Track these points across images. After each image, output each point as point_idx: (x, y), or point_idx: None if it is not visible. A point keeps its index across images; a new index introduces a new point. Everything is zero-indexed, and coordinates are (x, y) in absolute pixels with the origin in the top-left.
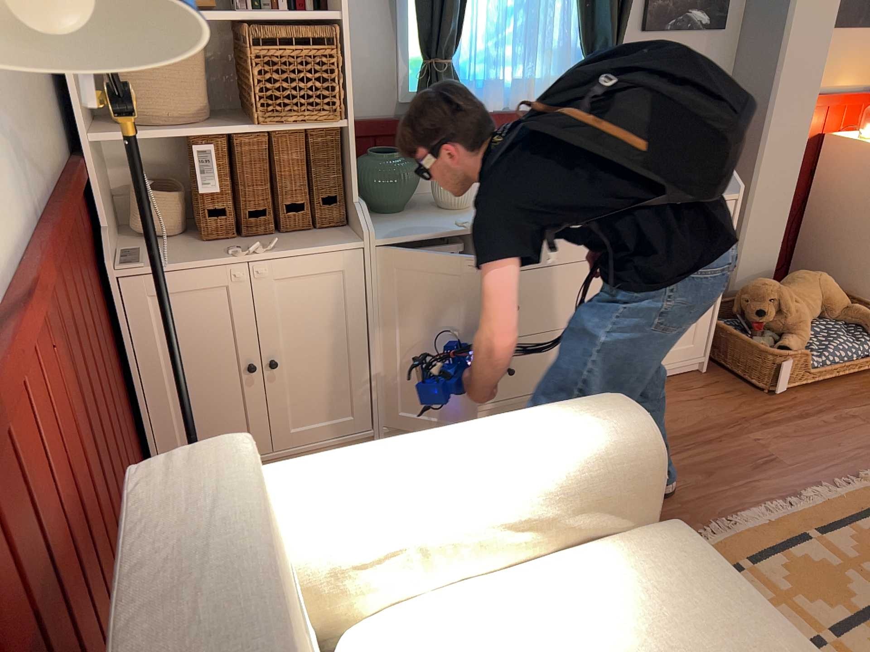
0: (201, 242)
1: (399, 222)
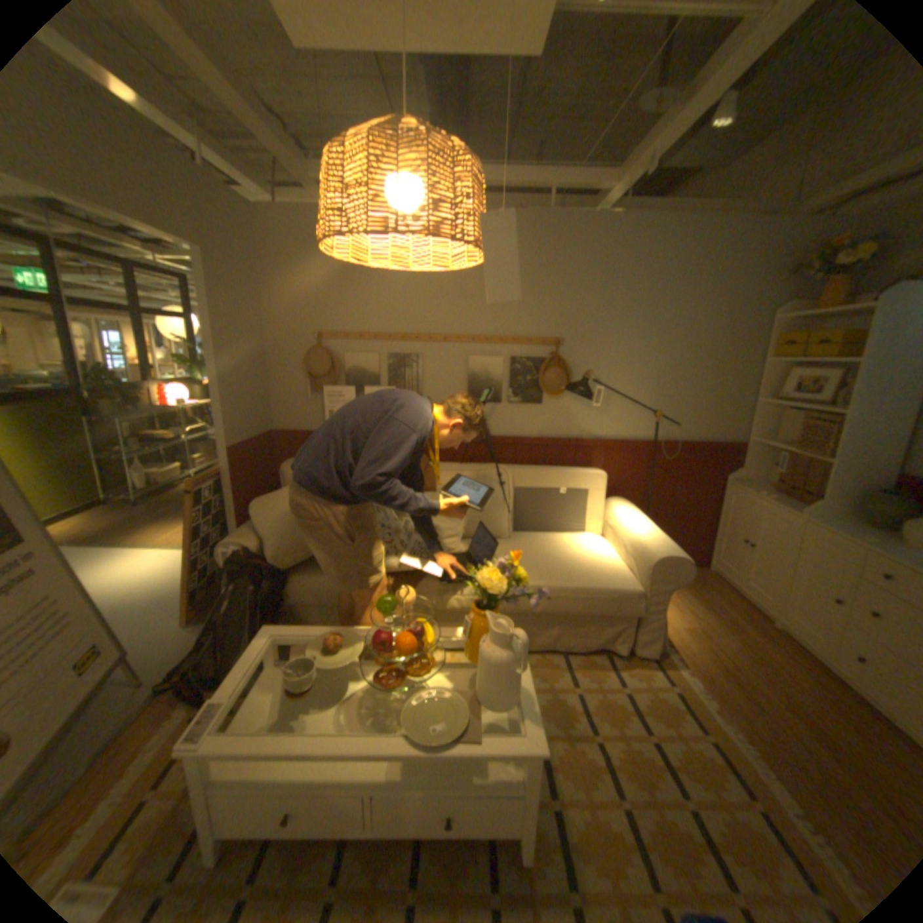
0: (775, 491)
1: (855, 527)
